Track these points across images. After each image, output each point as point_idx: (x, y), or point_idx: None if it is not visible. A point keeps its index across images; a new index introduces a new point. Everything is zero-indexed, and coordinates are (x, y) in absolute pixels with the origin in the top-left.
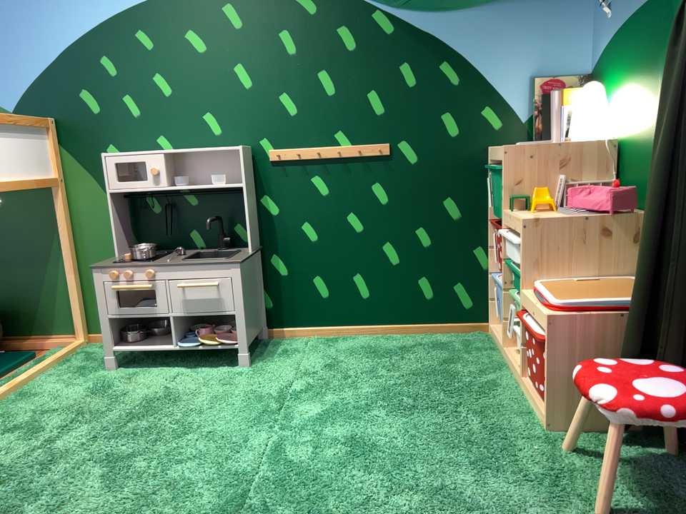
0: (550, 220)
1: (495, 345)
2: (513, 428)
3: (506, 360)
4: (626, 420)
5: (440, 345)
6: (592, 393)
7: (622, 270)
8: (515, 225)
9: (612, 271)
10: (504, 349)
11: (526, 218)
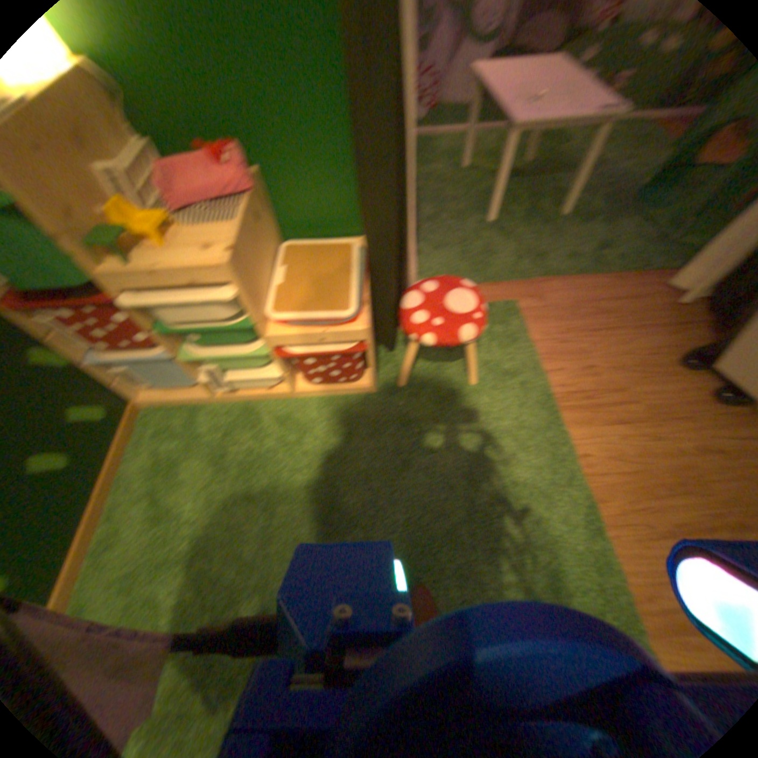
0: (235, 236)
1: (185, 402)
2: (366, 413)
3: (230, 397)
4: (477, 332)
5: (156, 464)
6: (462, 338)
7: (272, 241)
8: (185, 273)
9: (271, 249)
10: (216, 393)
11: (211, 255)
